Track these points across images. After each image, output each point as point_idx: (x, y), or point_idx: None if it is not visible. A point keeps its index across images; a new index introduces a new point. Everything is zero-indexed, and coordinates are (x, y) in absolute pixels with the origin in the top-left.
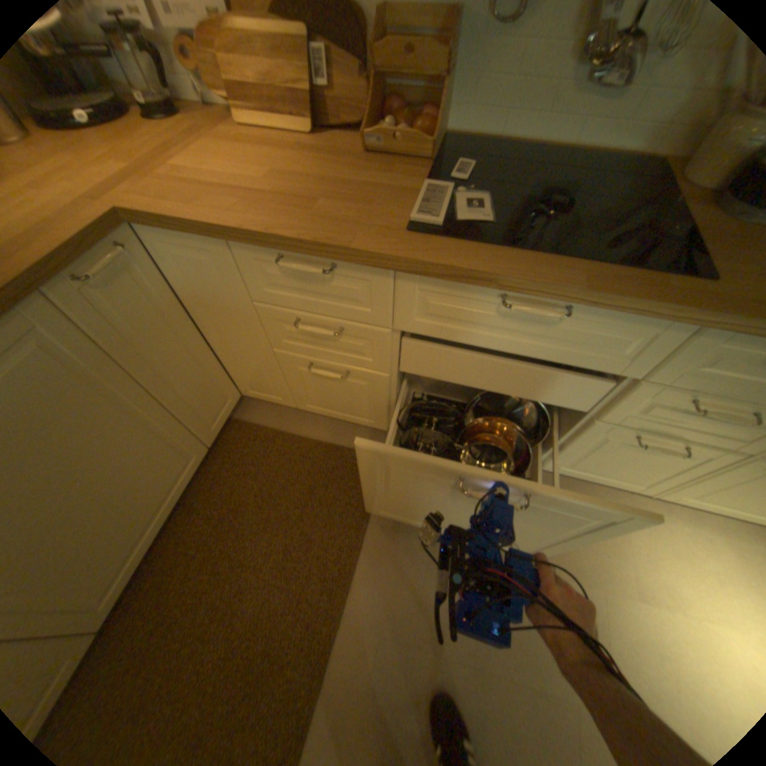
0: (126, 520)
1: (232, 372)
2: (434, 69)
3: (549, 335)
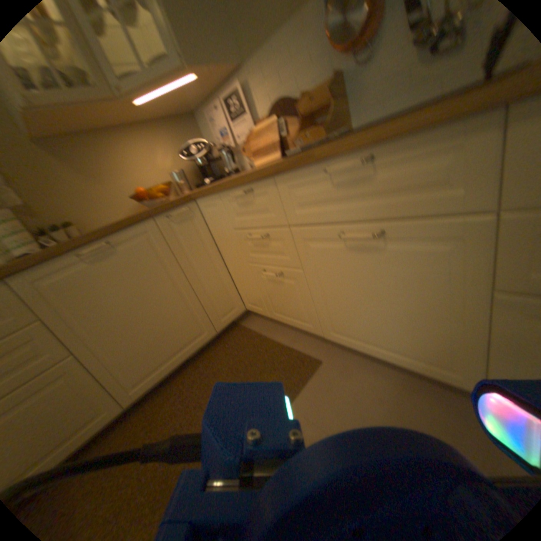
0: (157, 345)
1: (238, 288)
2: (327, 98)
3: (377, 190)
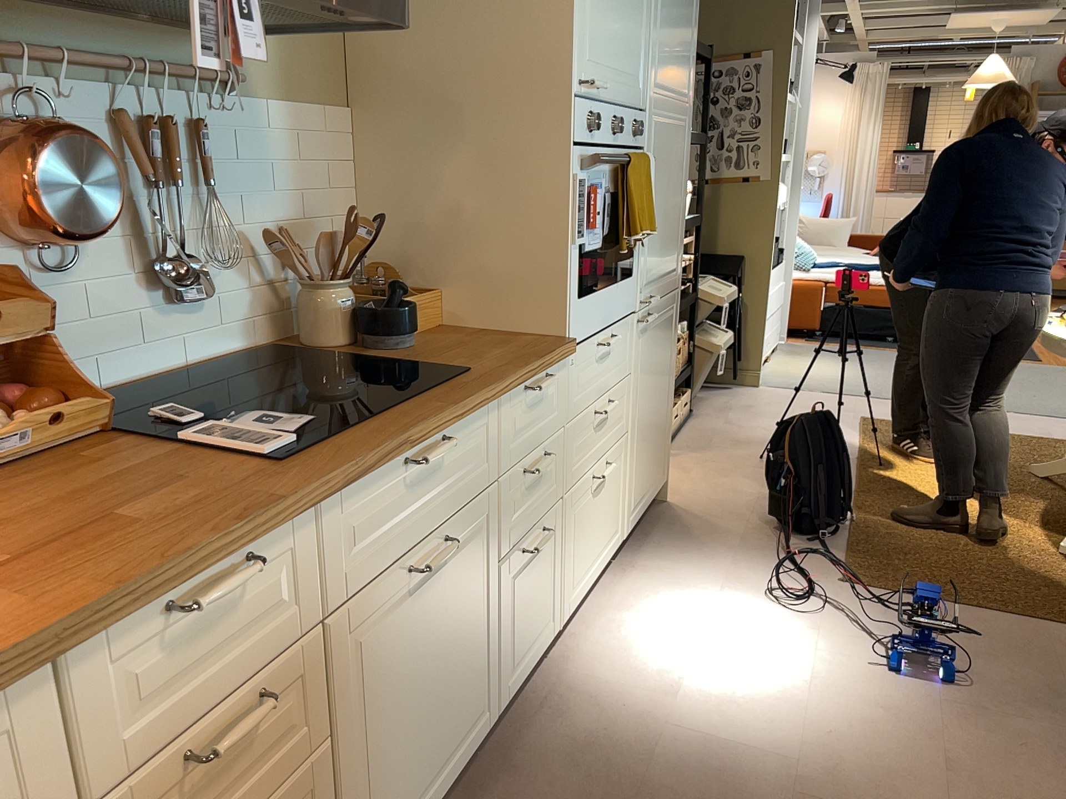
0: None
1: None
2: (37, 333)
3: (442, 483)
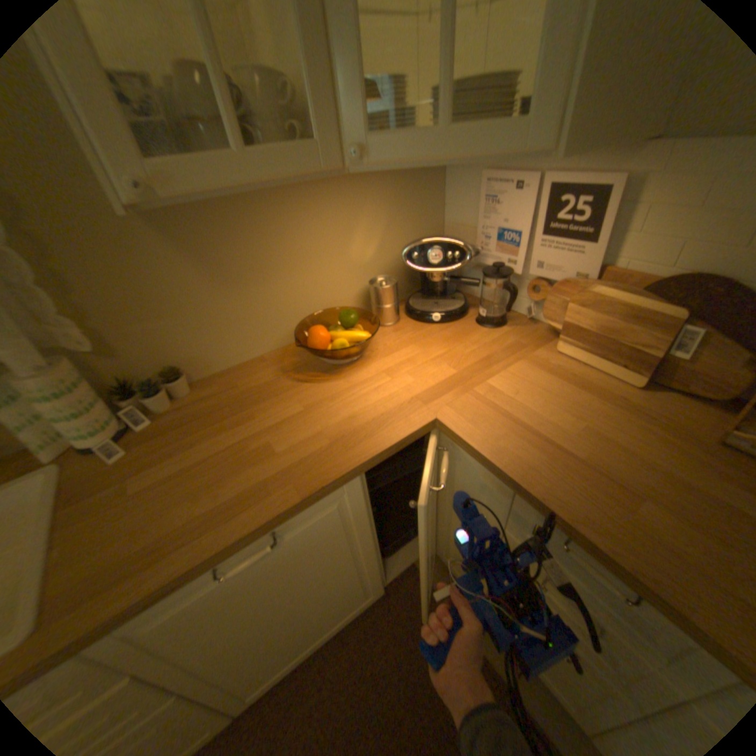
0: (303, 639)
1: (440, 539)
2: None
3: None
